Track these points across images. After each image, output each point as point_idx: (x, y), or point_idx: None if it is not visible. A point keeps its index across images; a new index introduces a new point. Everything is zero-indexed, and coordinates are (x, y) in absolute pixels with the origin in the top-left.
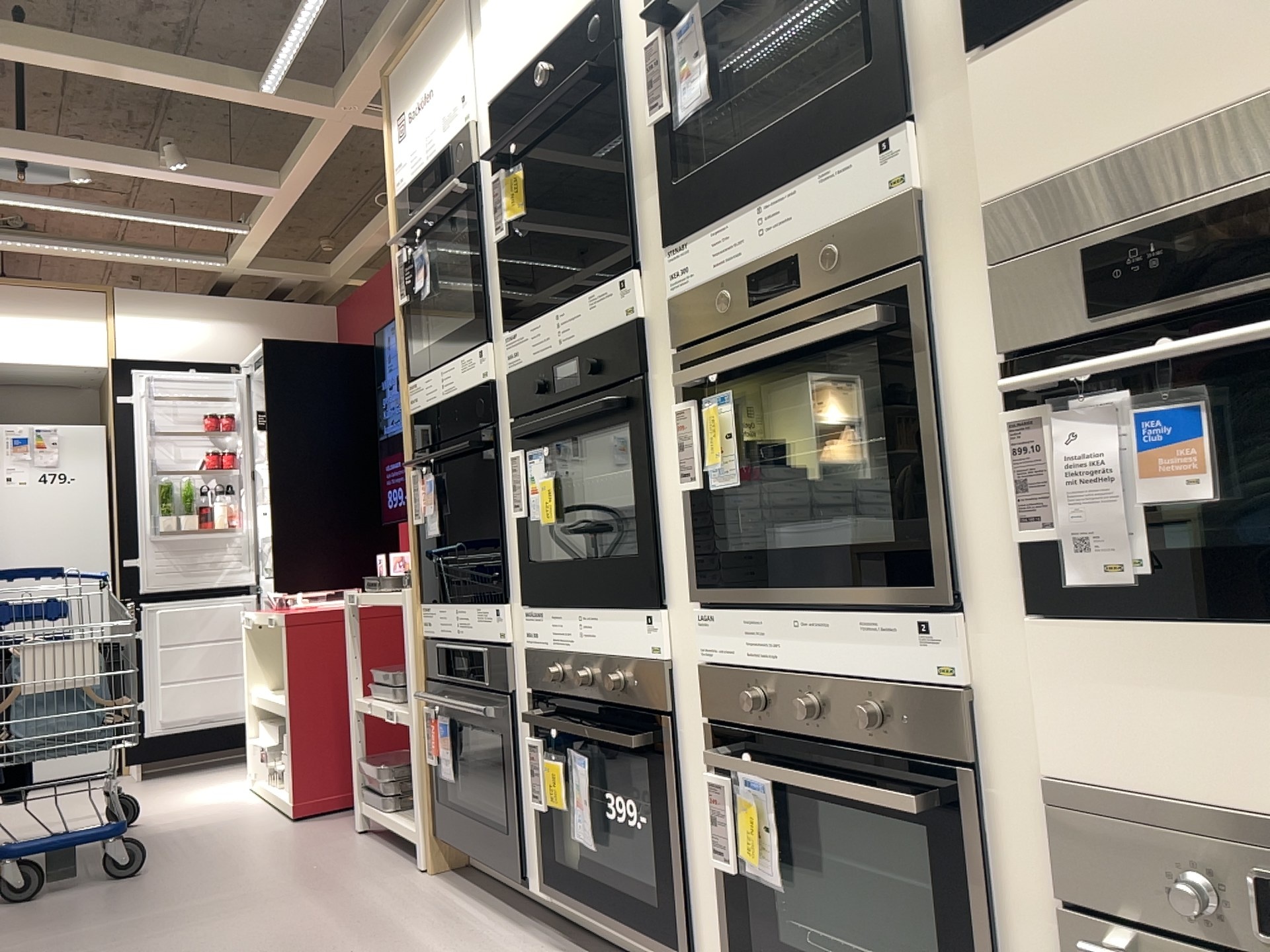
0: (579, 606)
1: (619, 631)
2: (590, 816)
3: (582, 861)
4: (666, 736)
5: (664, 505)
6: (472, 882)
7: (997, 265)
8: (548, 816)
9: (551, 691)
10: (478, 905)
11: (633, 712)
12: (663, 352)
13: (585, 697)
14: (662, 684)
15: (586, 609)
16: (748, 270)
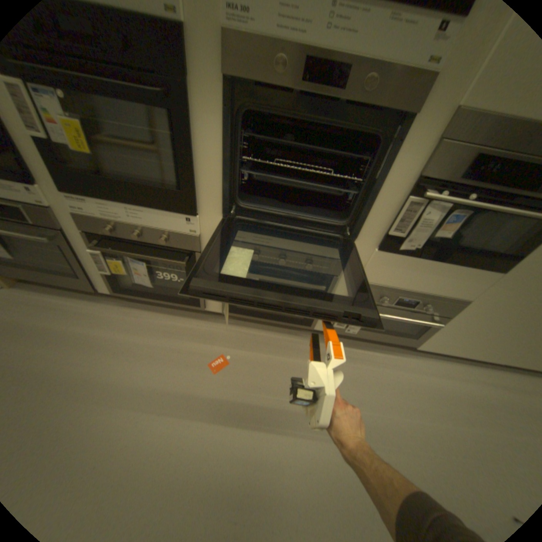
0: (124, 202)
1: (163, 219)
2: (149, 279)
3: (132, 283)
4: (198, 258)
5: (199, 168)
6: (41, 286)
7: (447, 140)
8: (112, 275)
9: (104, 234)
10: (62, 298)
11: (173, 248)
12: (207, 68)
13: (135, 240)
14: (196, 242)
15: (131, 204)
16: (306, 50)
